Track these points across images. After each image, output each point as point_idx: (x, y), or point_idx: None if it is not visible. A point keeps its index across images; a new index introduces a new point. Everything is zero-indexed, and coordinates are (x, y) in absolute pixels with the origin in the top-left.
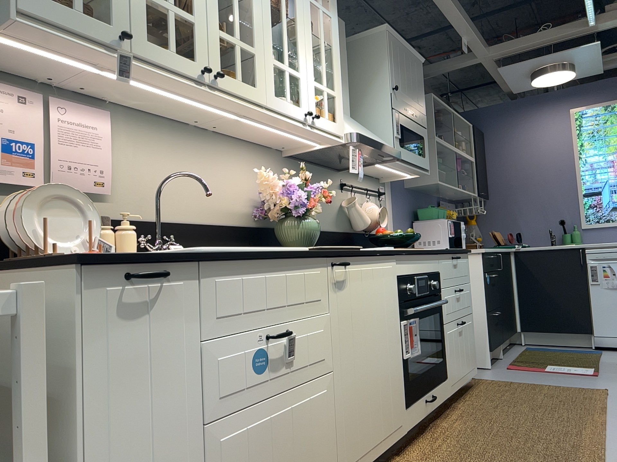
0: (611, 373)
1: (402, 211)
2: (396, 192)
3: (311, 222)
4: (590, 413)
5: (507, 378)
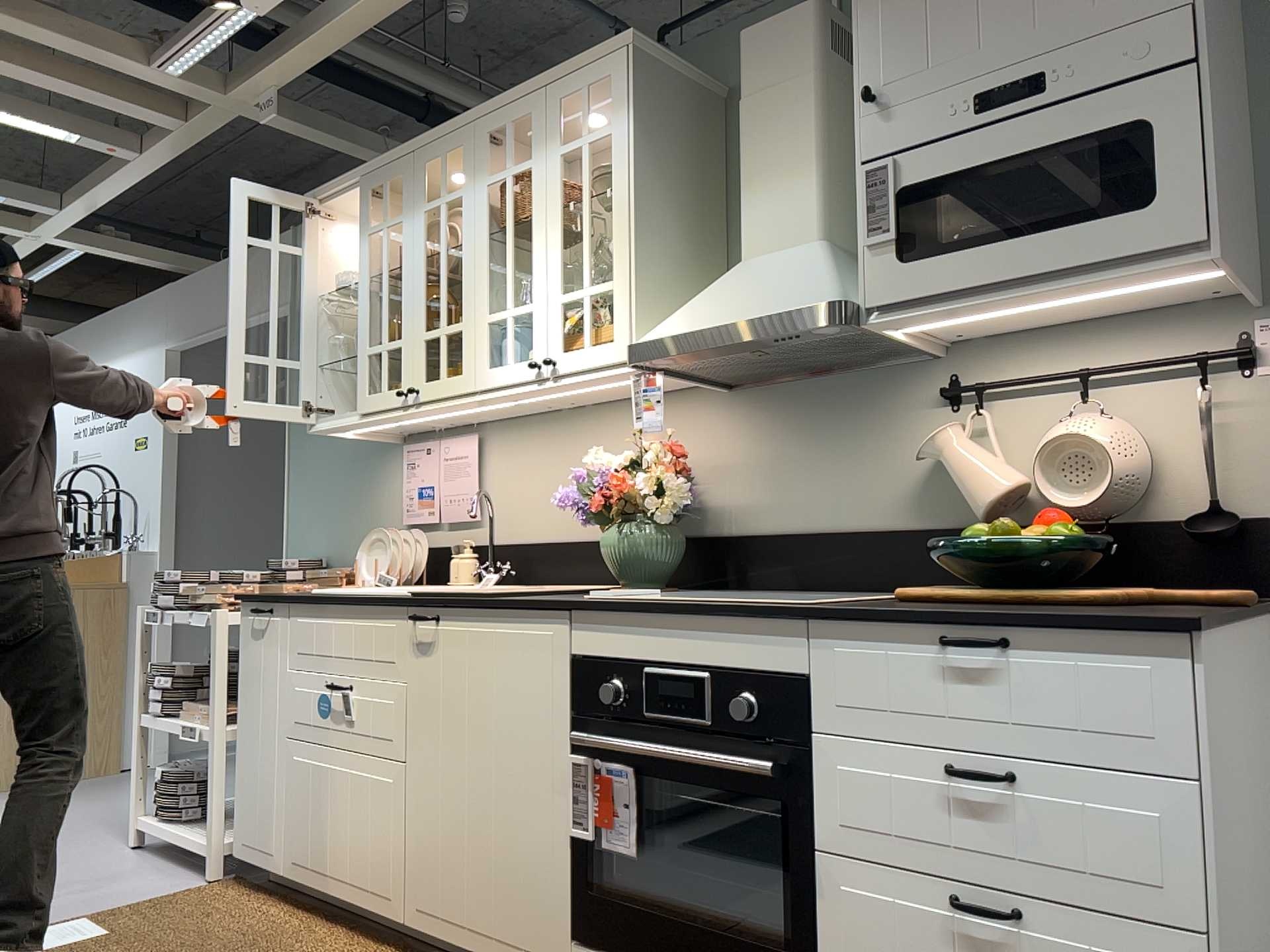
0: None
1: None
2: None
3: (634, 533)
4: None
5: None
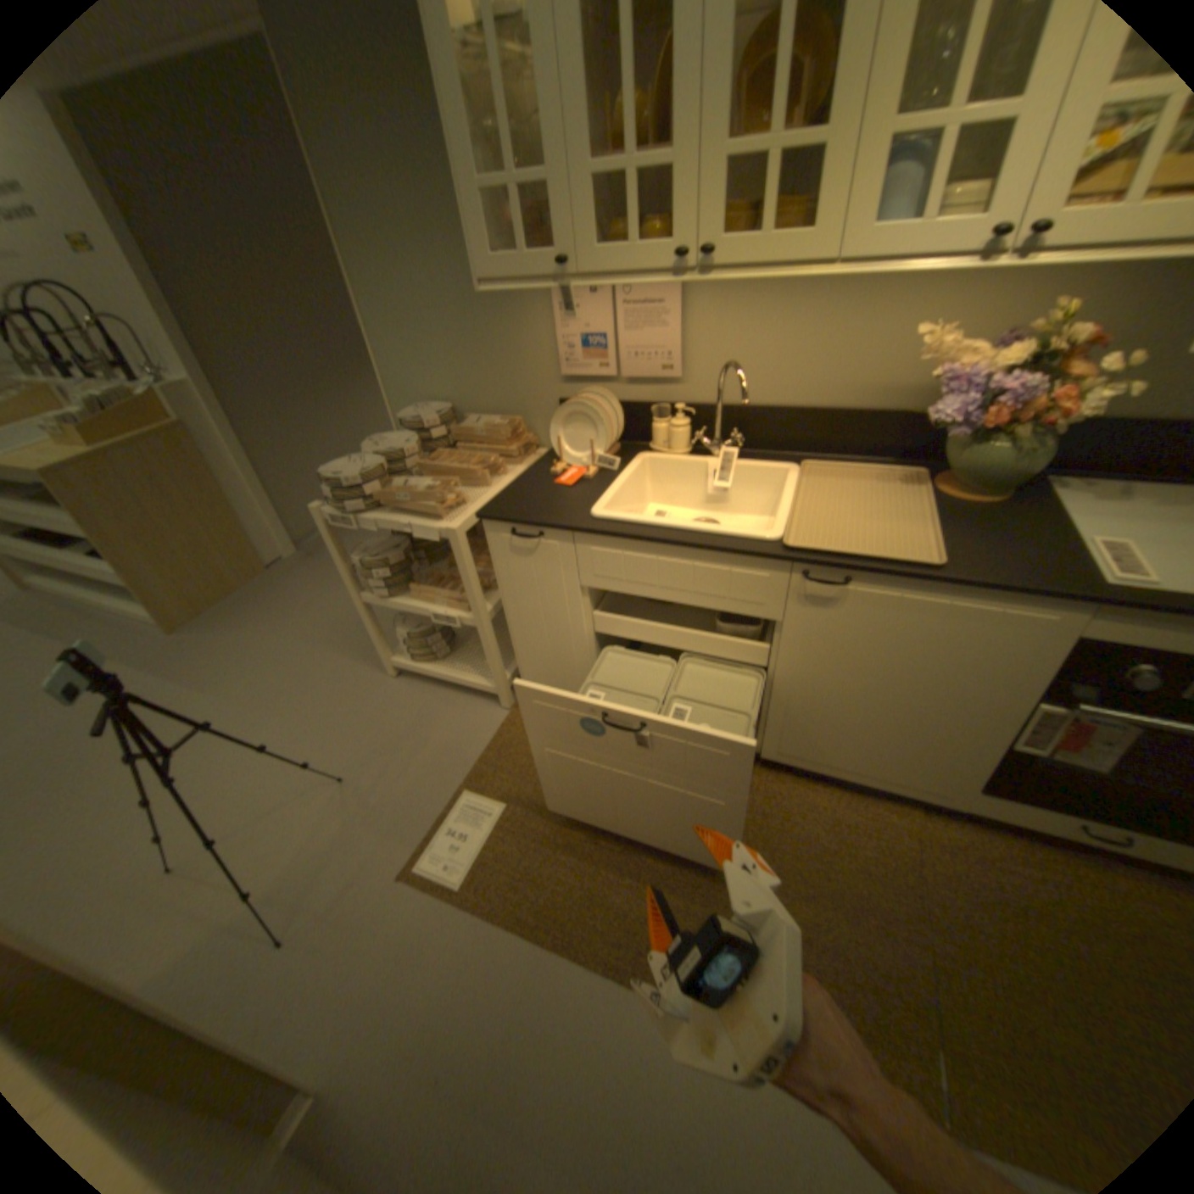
0: None
1: None
2: None
3: (1020, 445)
4: None
5: None
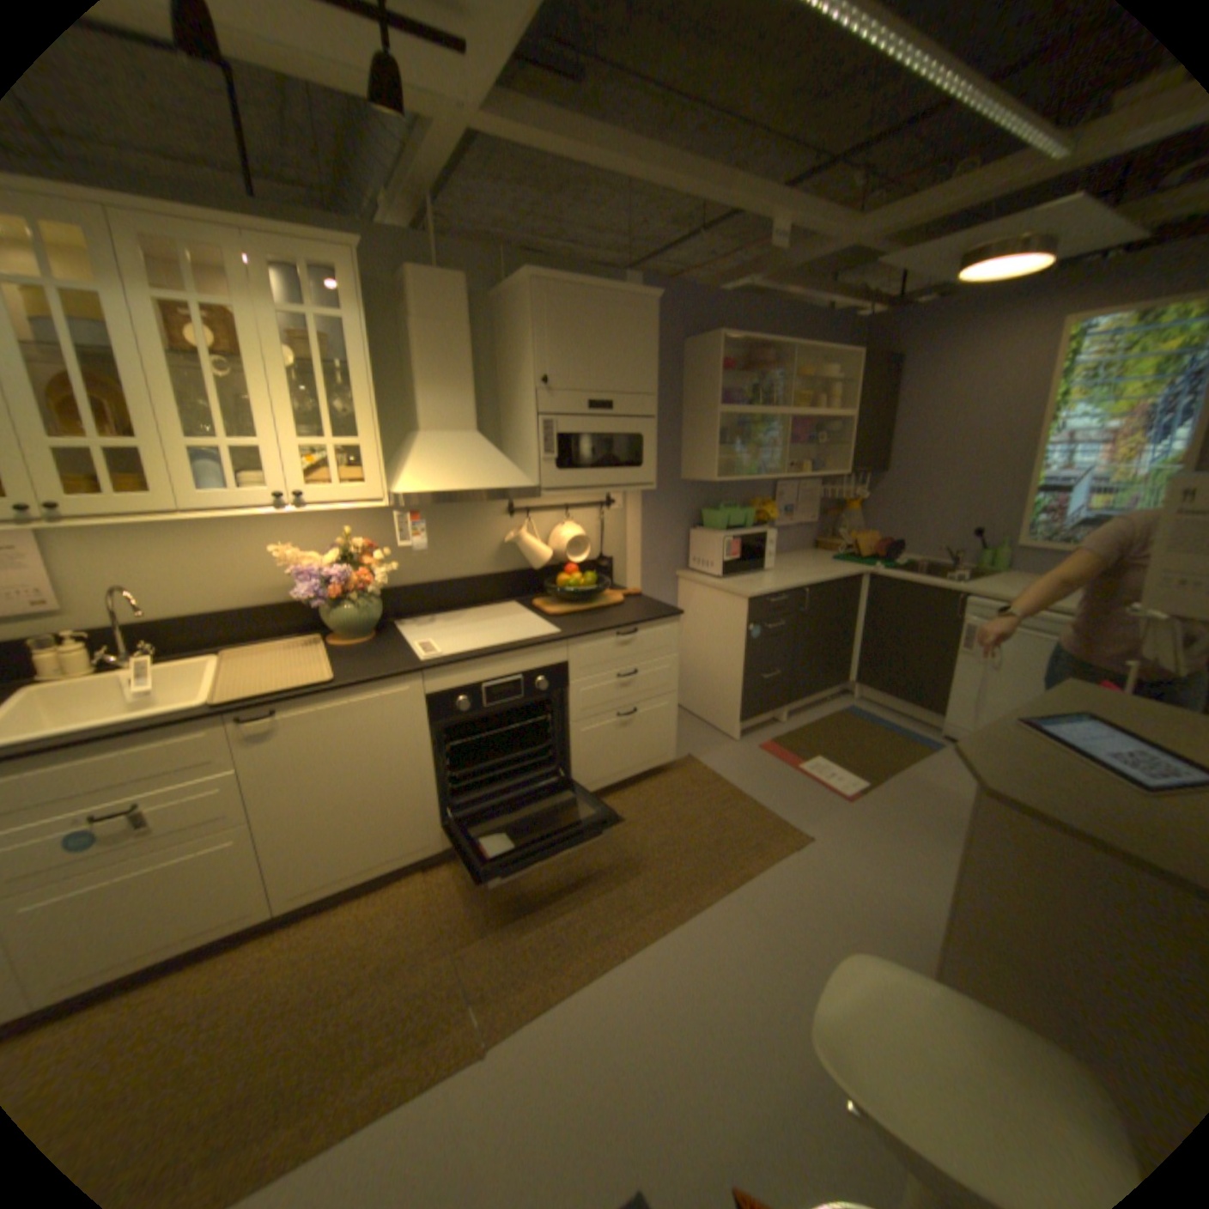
0: (880, 805)
1: (665, 516)
2: (651, 492)
3: (361, 605)
4: (715, 882)
5: (730, 769)
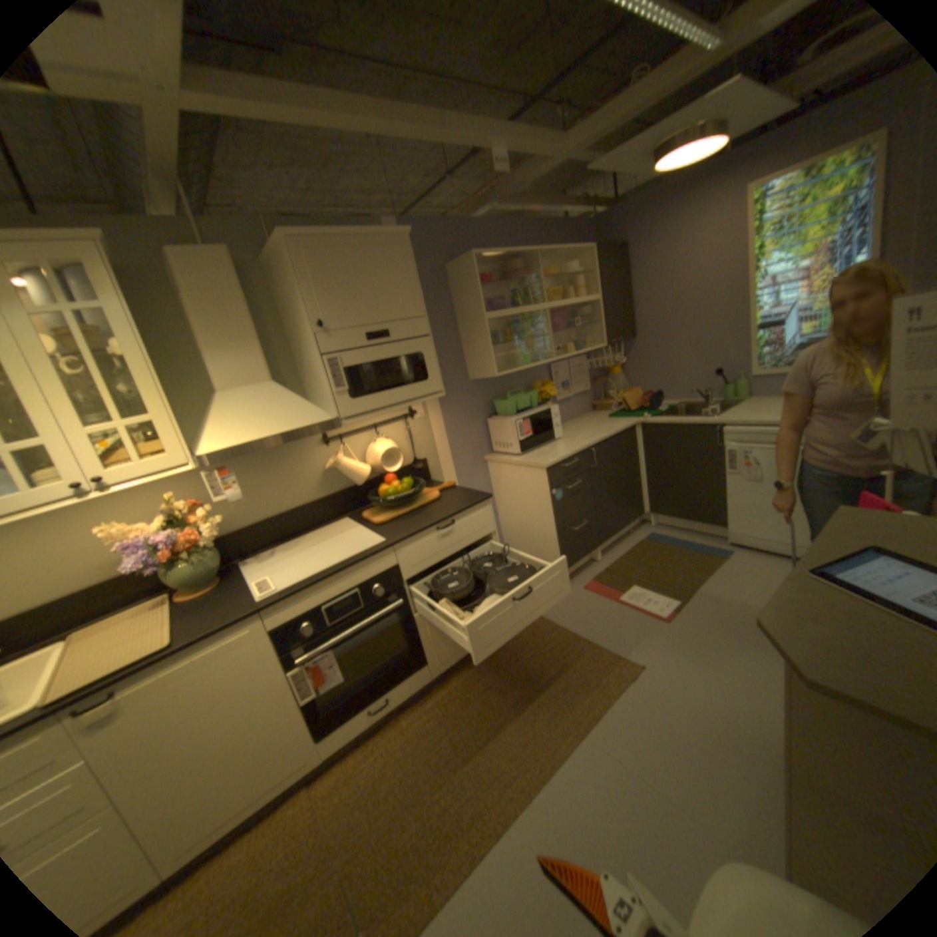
0: (692, 620)
1: (463, 414)
2: (446, 396)
3: (196, 561)
4: (567, 732)
5: (562, 615)
